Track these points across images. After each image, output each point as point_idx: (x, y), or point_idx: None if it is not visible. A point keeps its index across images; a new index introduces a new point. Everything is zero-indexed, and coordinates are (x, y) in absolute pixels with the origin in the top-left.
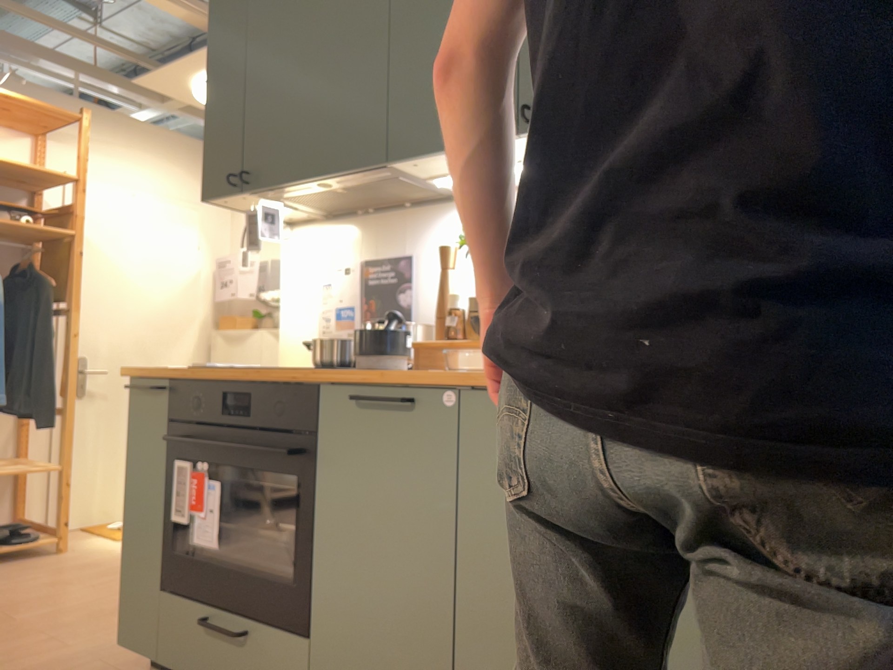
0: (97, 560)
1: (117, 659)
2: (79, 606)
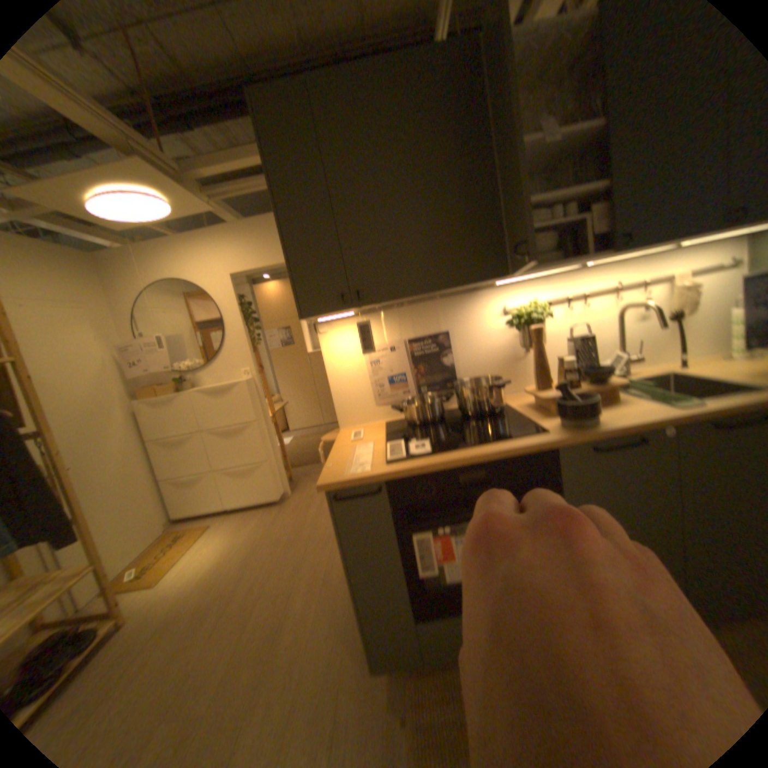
0: (170, 612)
1: (348, 678)
2: (235, 659)
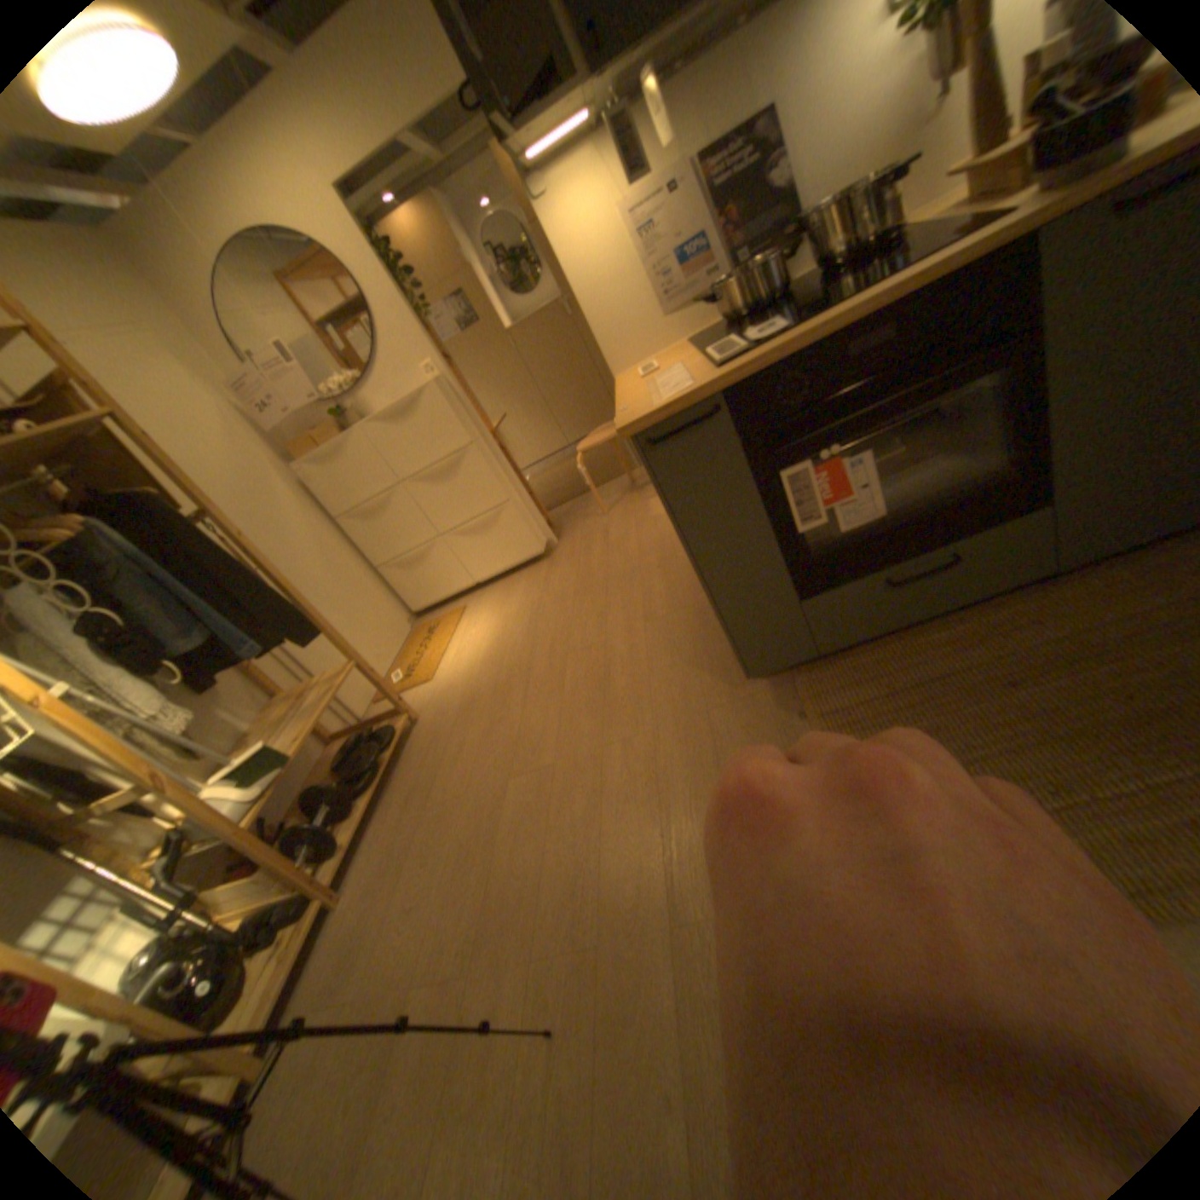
0: (463, 695)
1: (714, 696)
2: (563, 714)
